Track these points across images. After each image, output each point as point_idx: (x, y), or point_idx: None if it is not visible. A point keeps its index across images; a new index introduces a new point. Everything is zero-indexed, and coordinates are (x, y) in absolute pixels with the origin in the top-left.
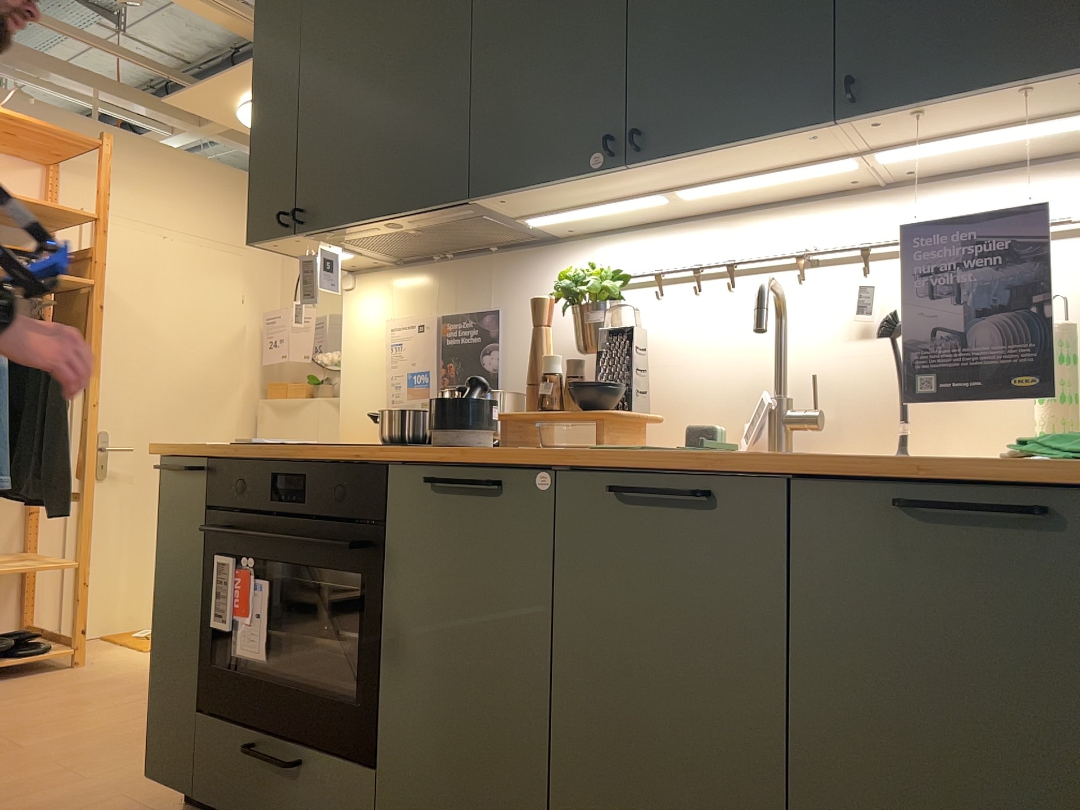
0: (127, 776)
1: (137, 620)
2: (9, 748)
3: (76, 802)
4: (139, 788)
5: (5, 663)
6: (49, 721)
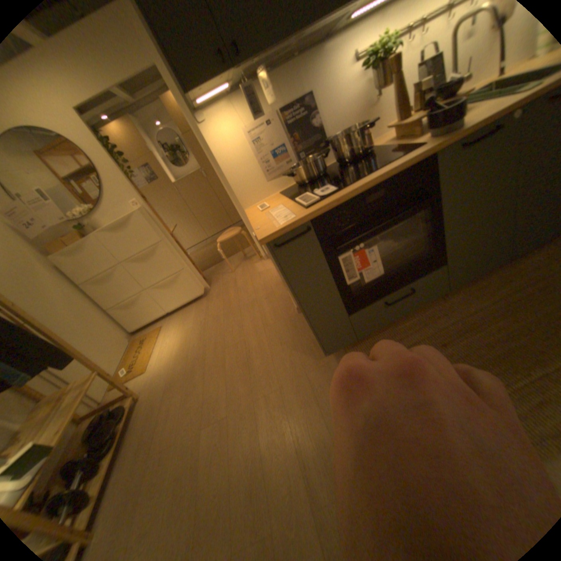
0: (286, 372)
1: (109, 373)
2: (221, 421)
3: (303, 389)
4: (301, 368)
5: (120, 427)
6: (200, 406)
